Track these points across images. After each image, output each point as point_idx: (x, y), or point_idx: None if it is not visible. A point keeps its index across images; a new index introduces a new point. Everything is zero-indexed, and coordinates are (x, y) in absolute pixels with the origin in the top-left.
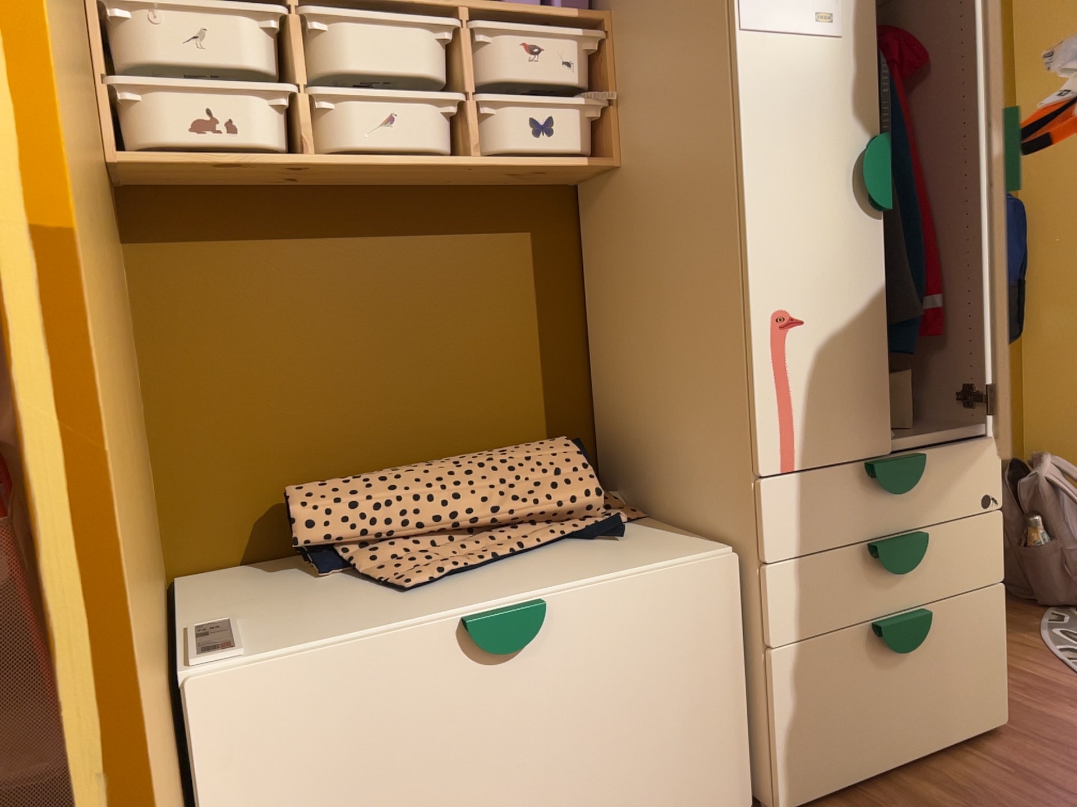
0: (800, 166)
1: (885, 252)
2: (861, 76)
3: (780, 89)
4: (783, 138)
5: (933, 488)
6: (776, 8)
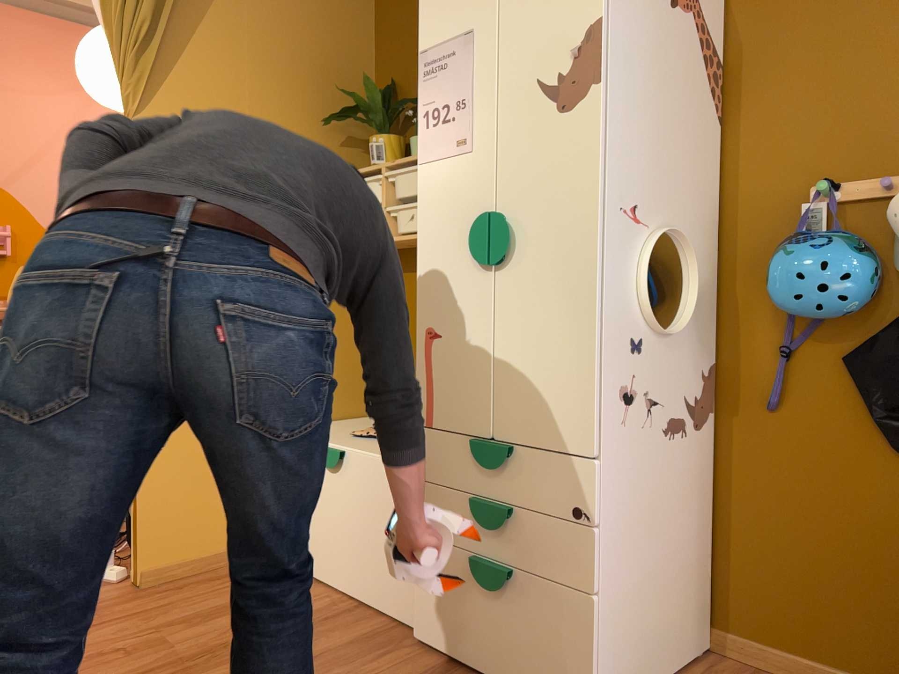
0: (444, 238)
1: (493, 293)
2: (483, 173)
3: (436, 192)
4: (436, 222)
5: (526, 481)
6: (436, 144)
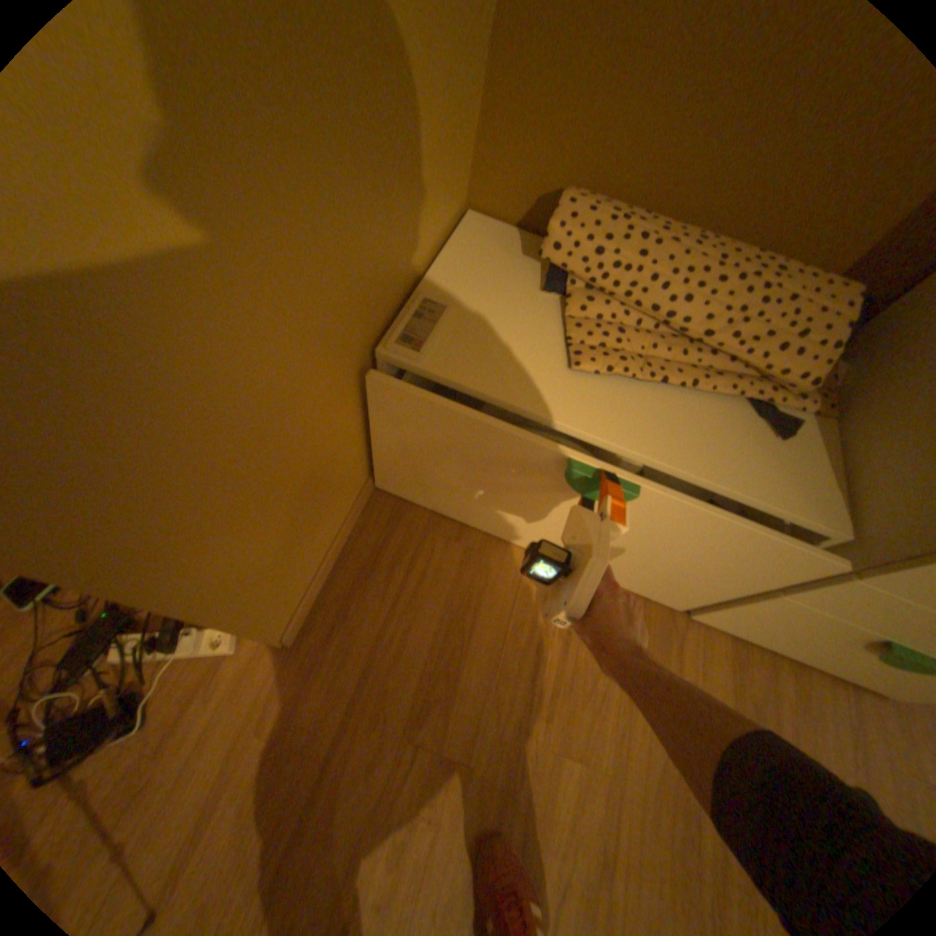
0: None
1: None
2: None
3: None
4: None
5: None
6: None
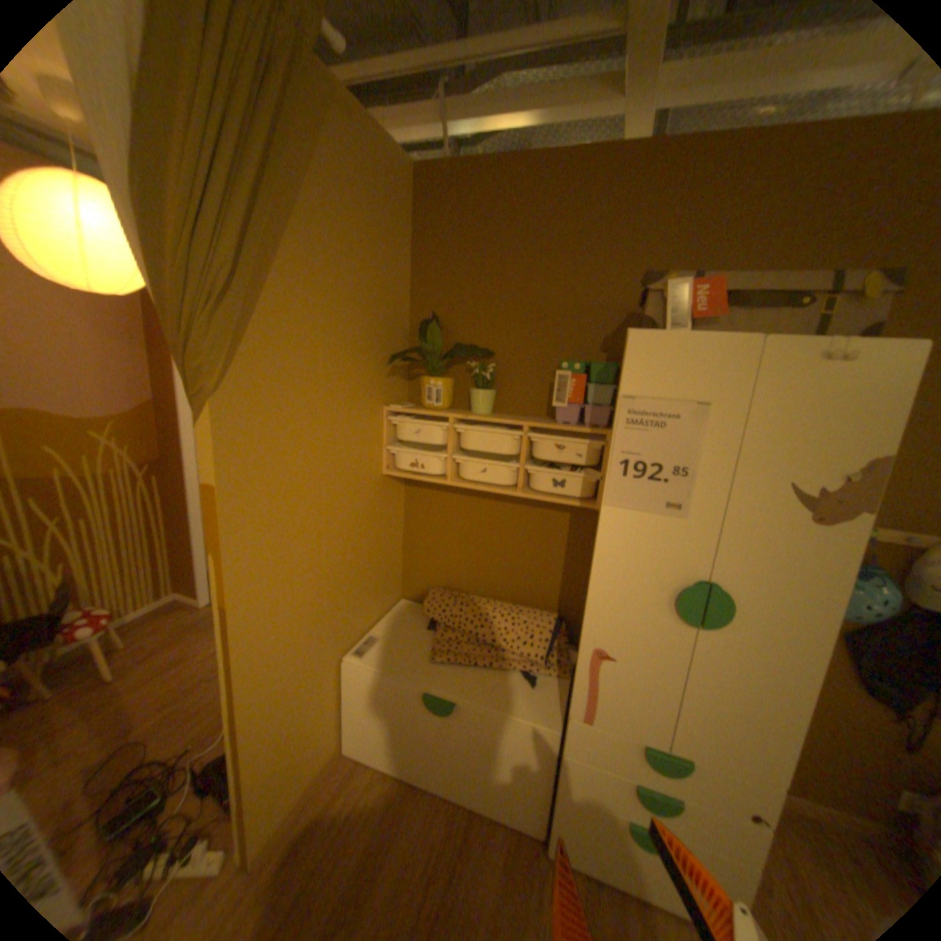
0: (632, 583)
1: (694, 647)
2: (700, 544)
3: (627, 540)
4: (623, 565)
5: (703, 787)
6: (635, 496)
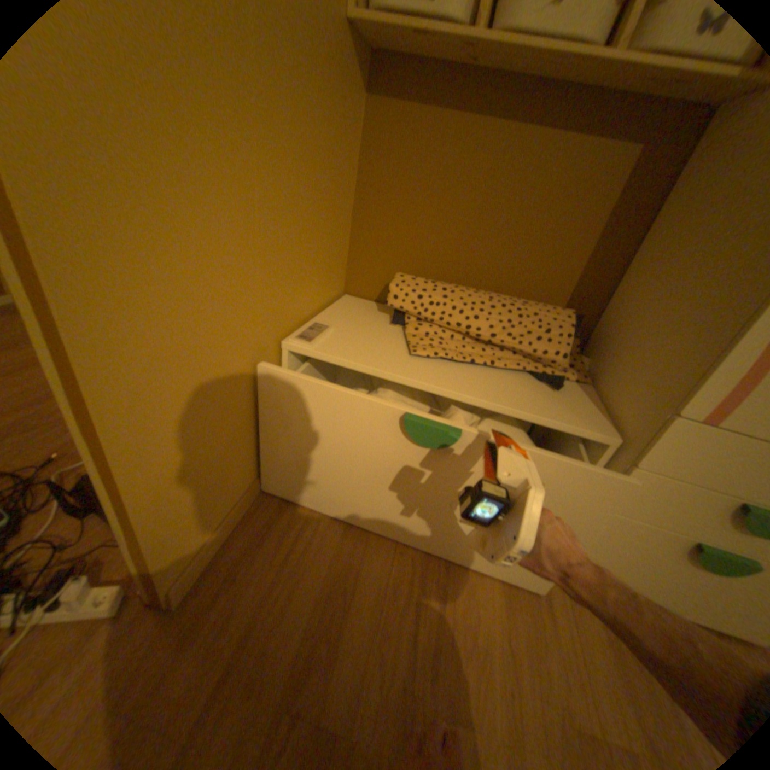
0: None
1: None
2: None
3: None
4: None
5: None
6: None
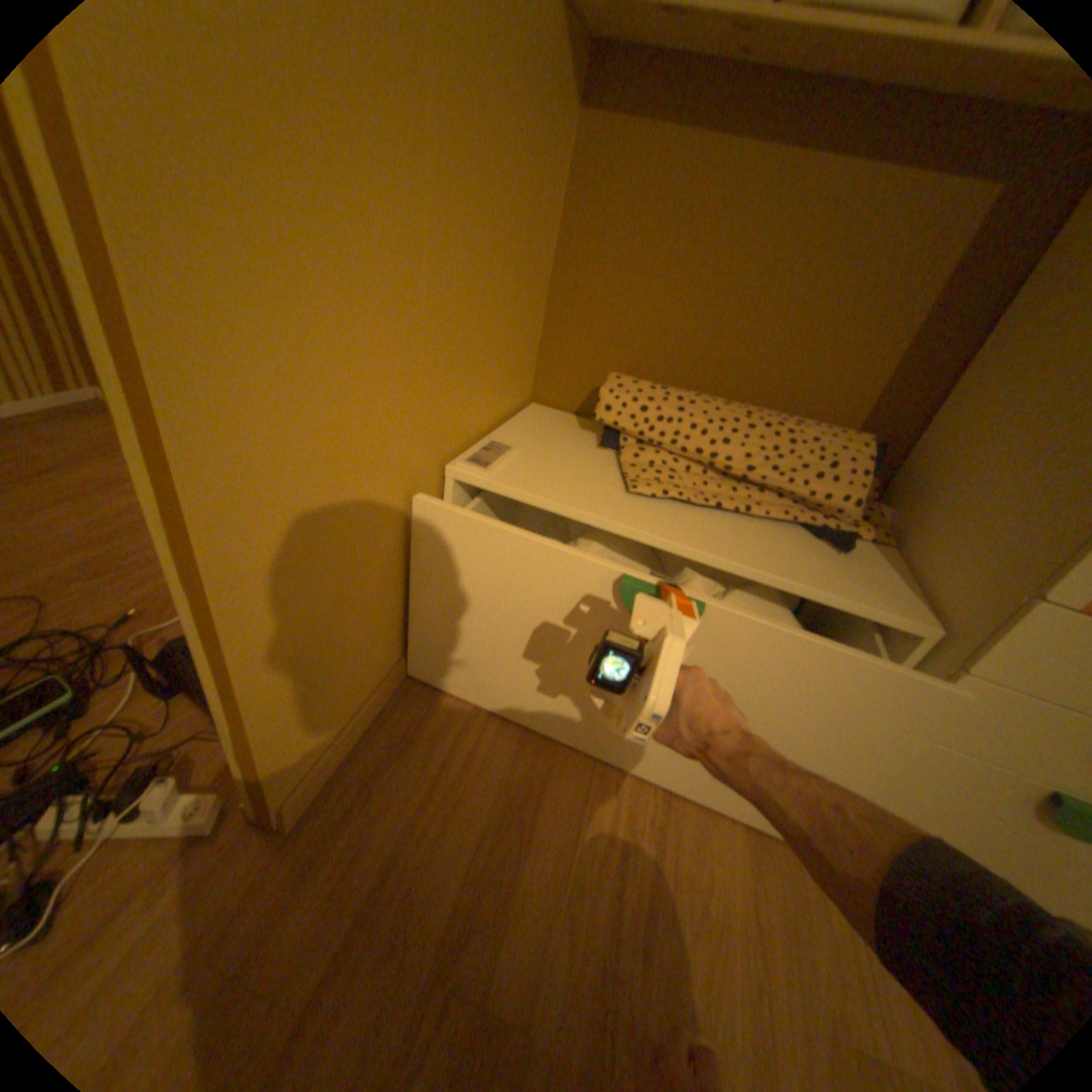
0: None
1: None
2: None
3: None
4: None
5: None
6: None
